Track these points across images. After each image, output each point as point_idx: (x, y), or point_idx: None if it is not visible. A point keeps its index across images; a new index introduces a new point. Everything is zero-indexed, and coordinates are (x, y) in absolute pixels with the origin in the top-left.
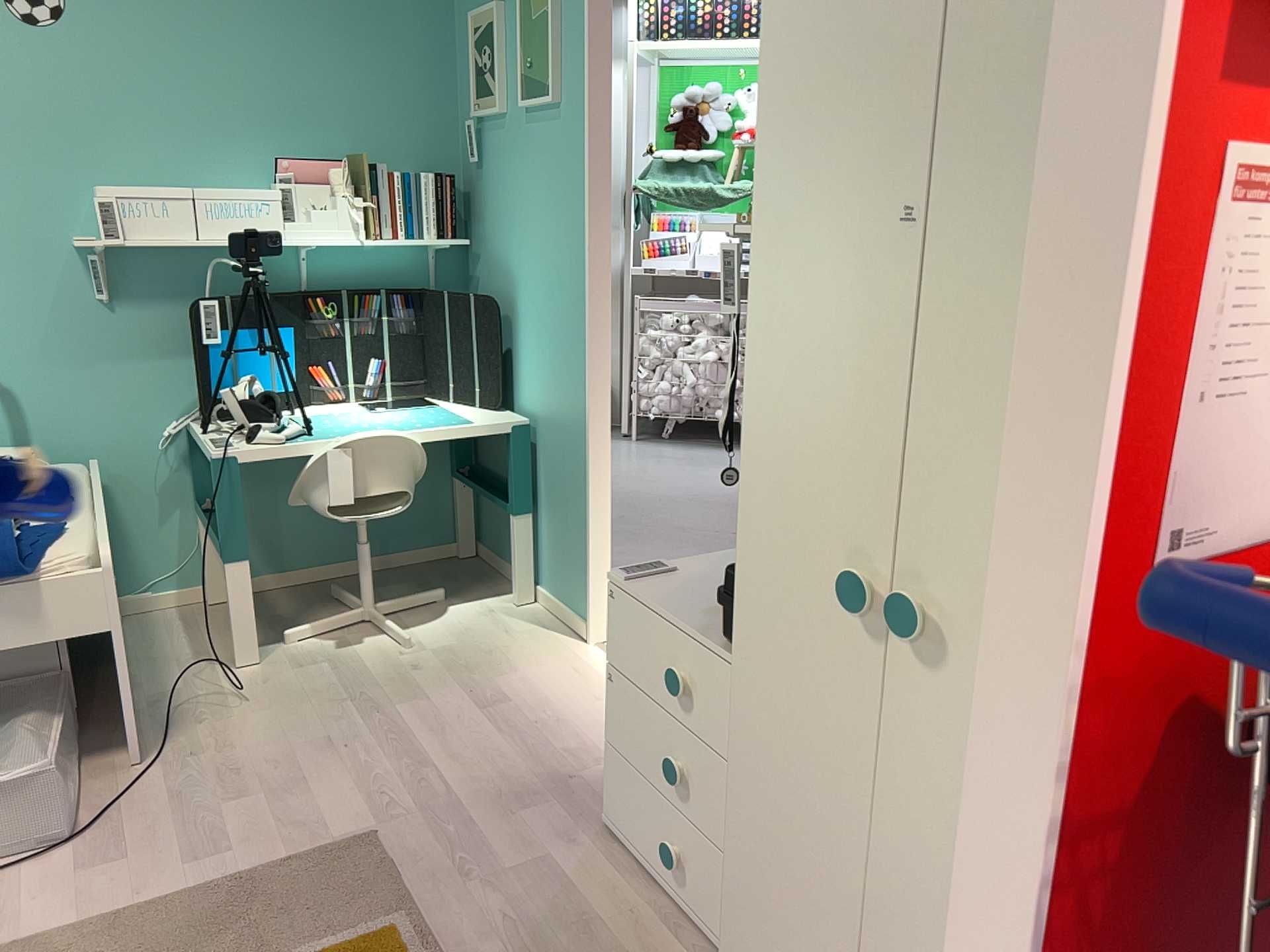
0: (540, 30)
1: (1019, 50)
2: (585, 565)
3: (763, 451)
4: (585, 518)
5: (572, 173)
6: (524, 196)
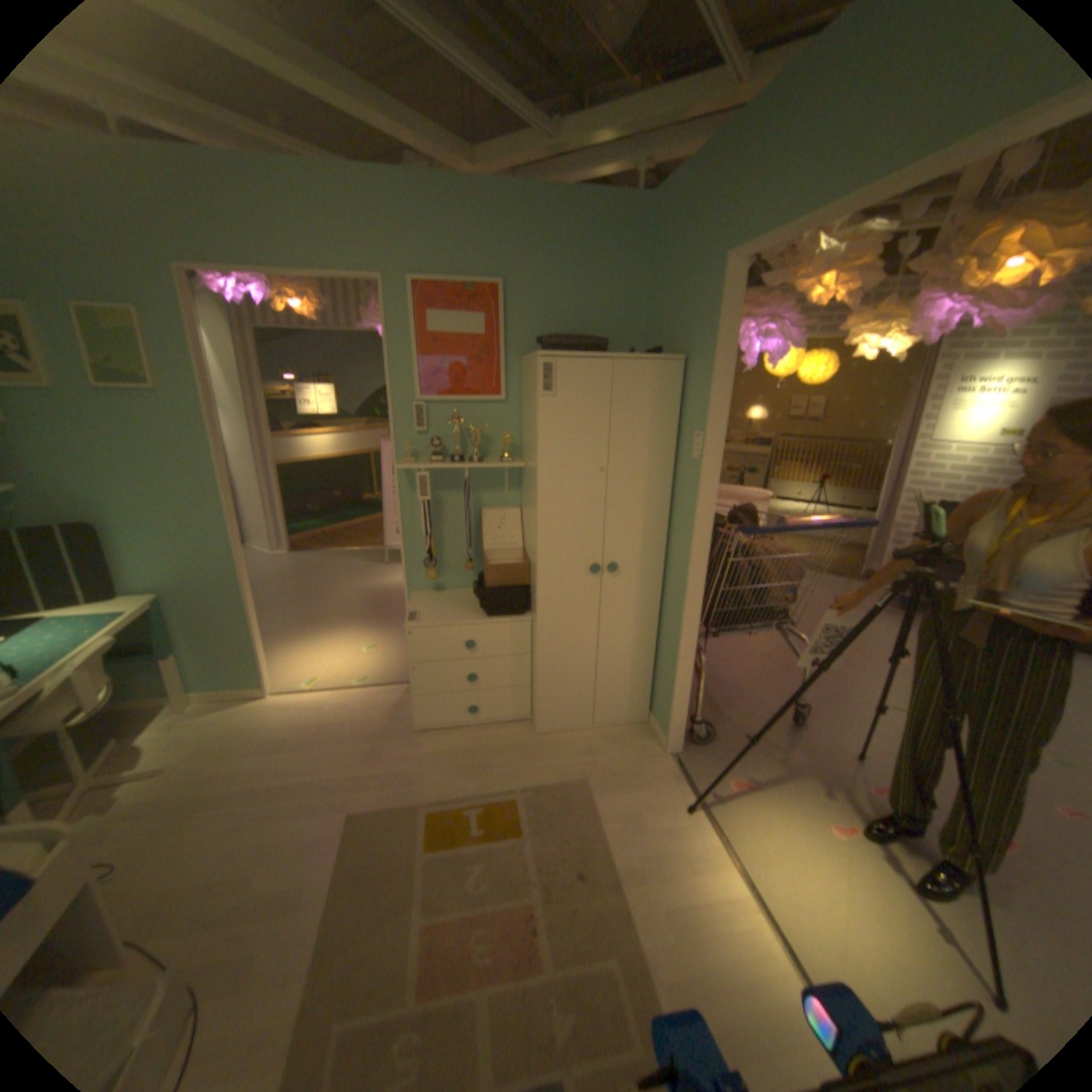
0: (123, 340)
1: (629, 439)
2: (251, 658)
3: (547, 545)
4: (246, 633)
5: (185, 436)
6: (104, 450)
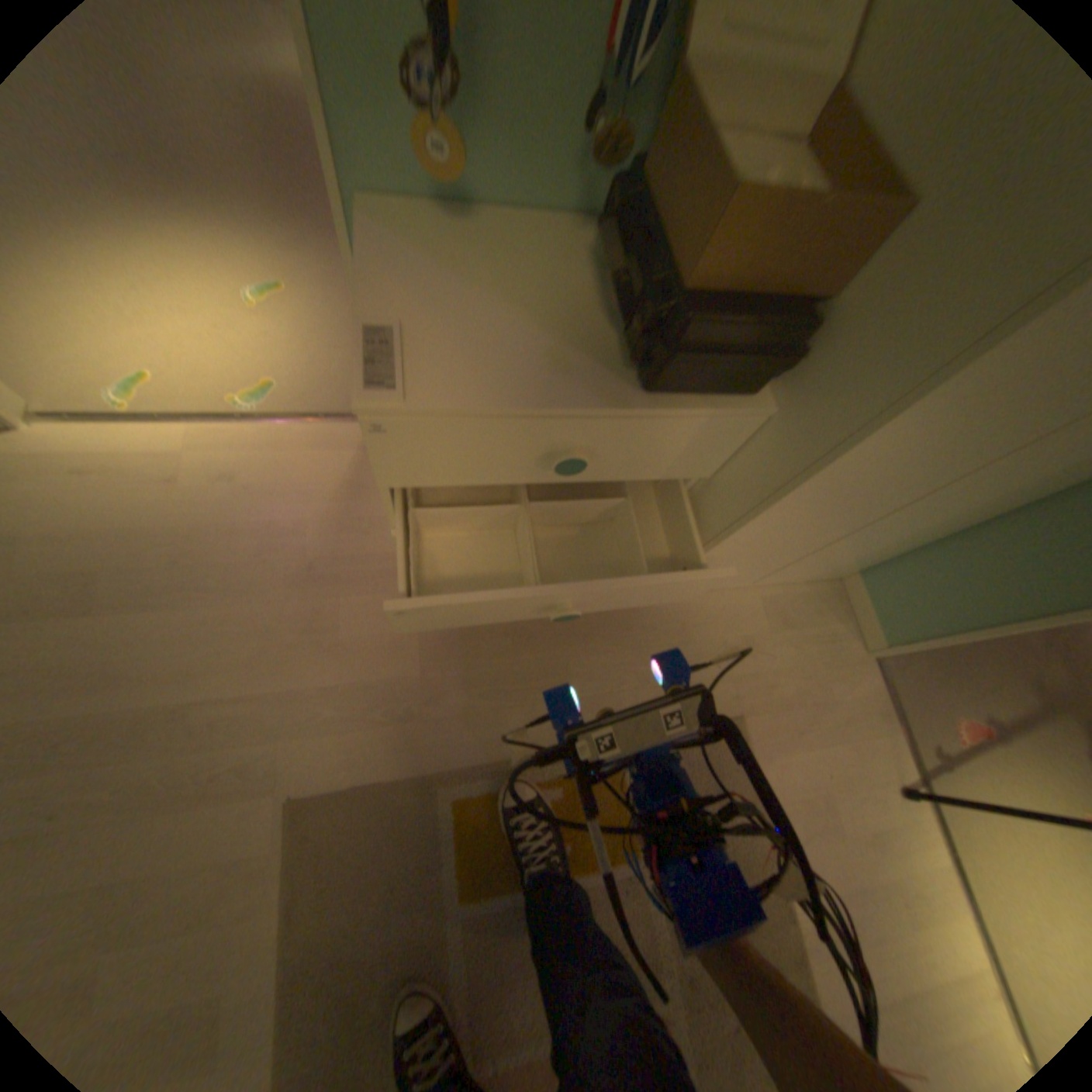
0: None
1: None
2: None
3: None
4: None
5: None
6: None
